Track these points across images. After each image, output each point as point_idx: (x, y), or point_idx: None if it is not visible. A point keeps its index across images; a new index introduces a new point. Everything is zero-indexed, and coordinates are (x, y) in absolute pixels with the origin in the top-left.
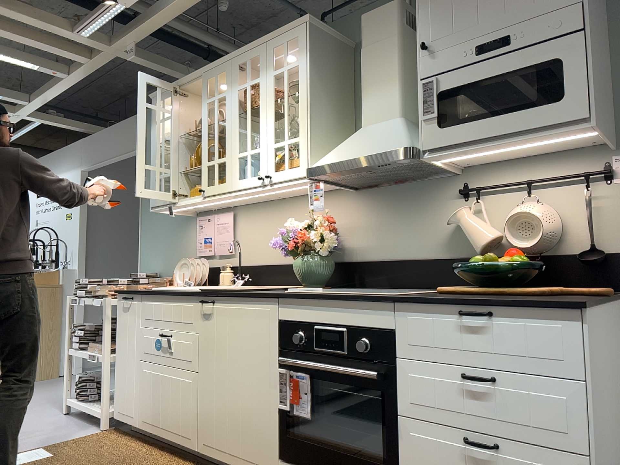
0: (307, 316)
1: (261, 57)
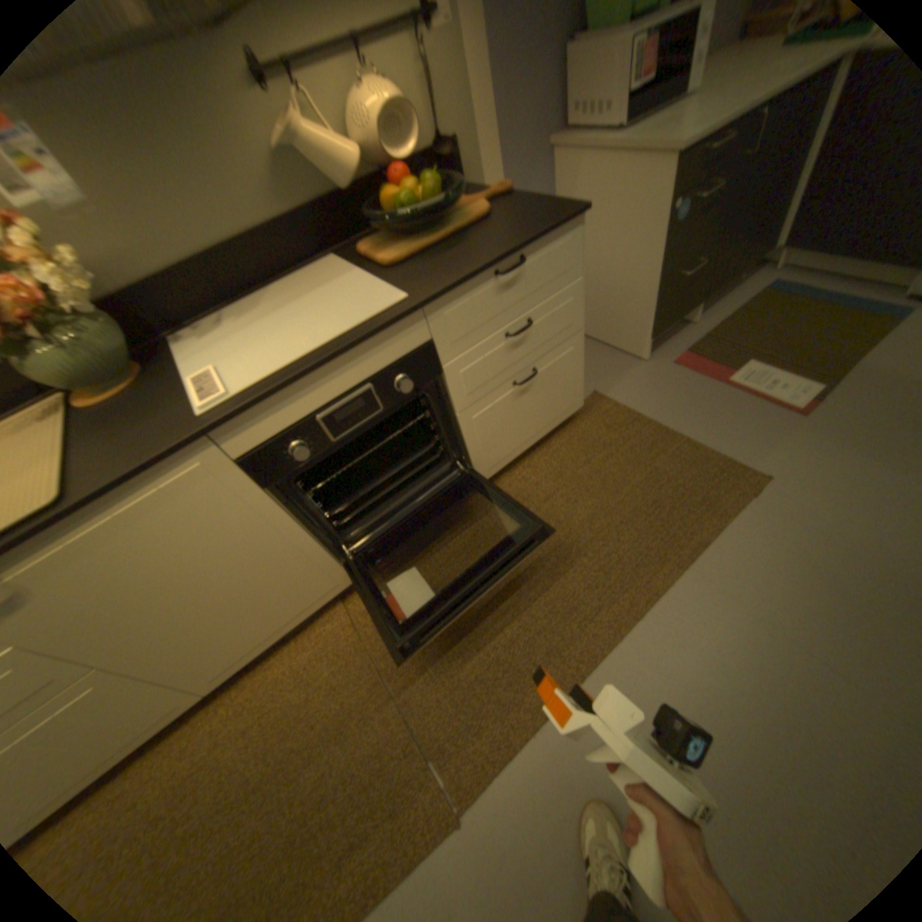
0: (293, 414)
1: None
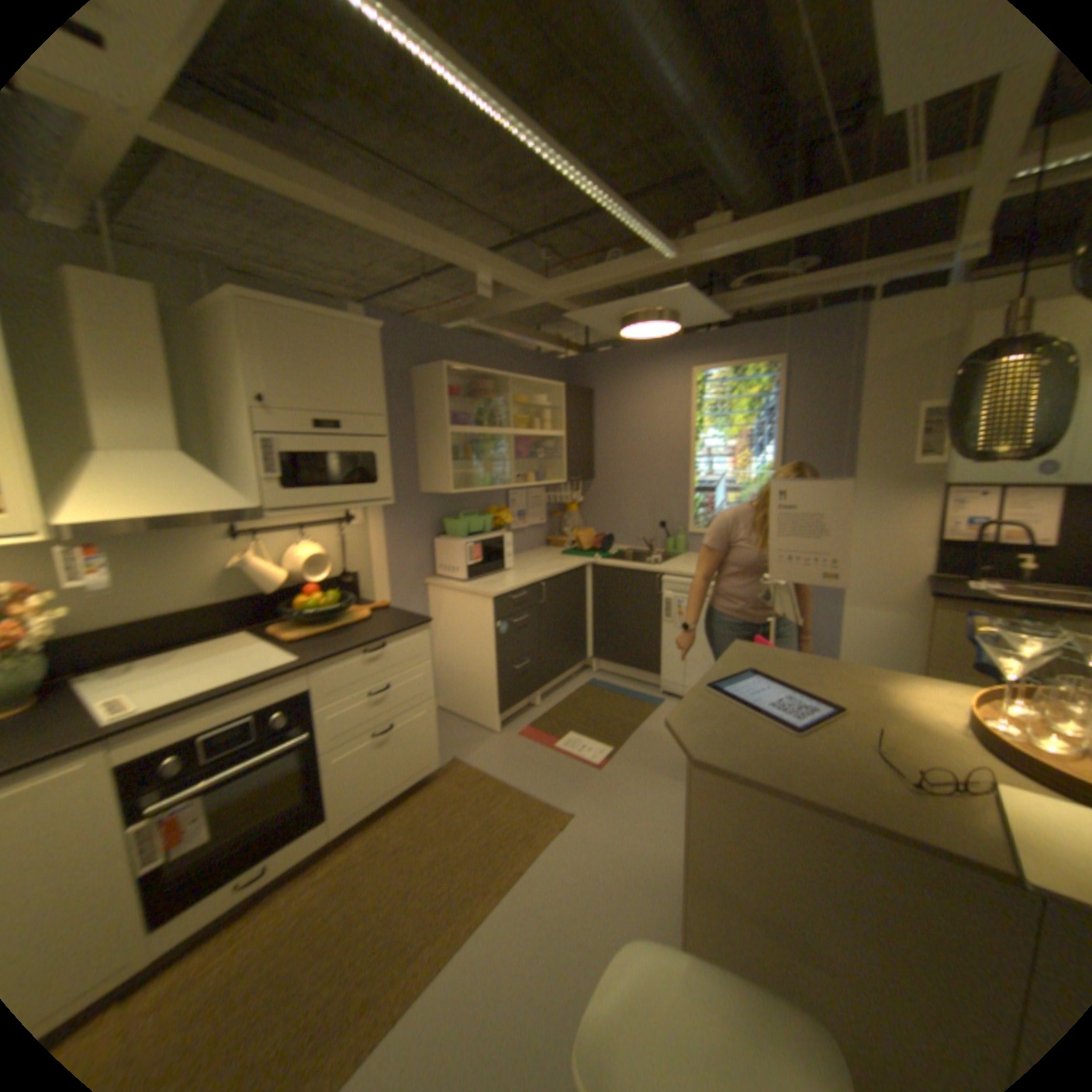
0: (177, 735)
1: None
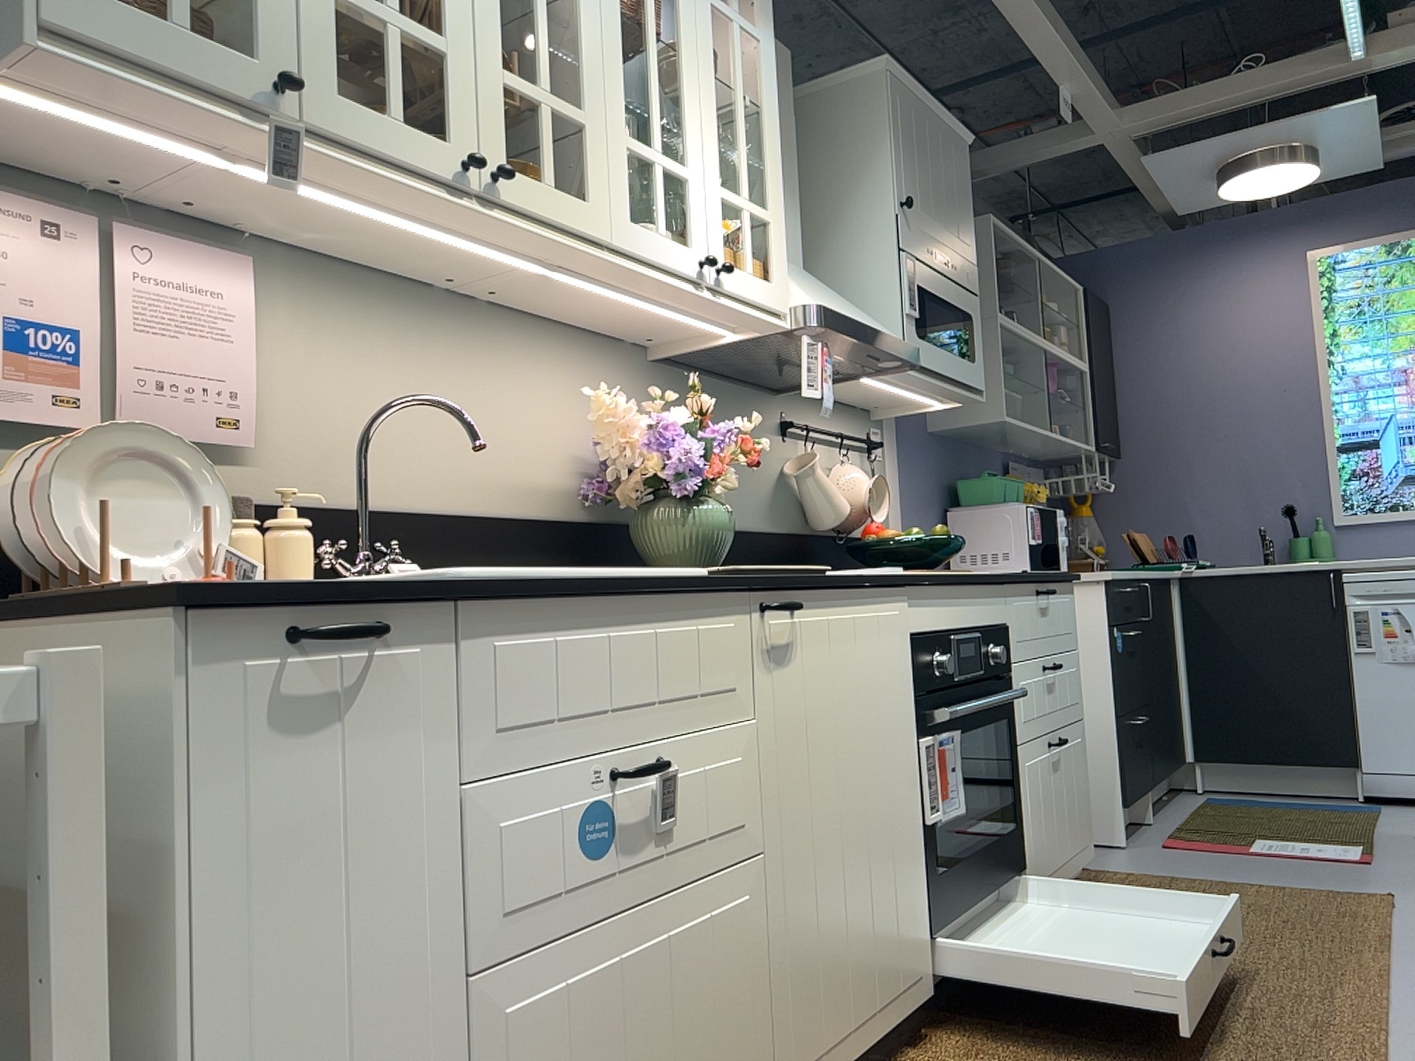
0: (944, 618)
1: None
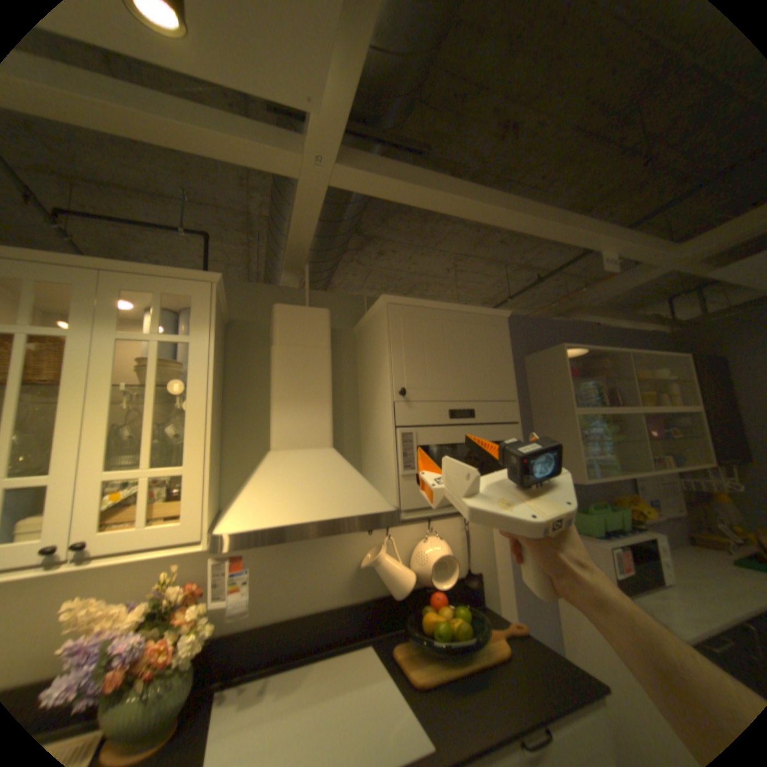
0: None
1: (82, 289)
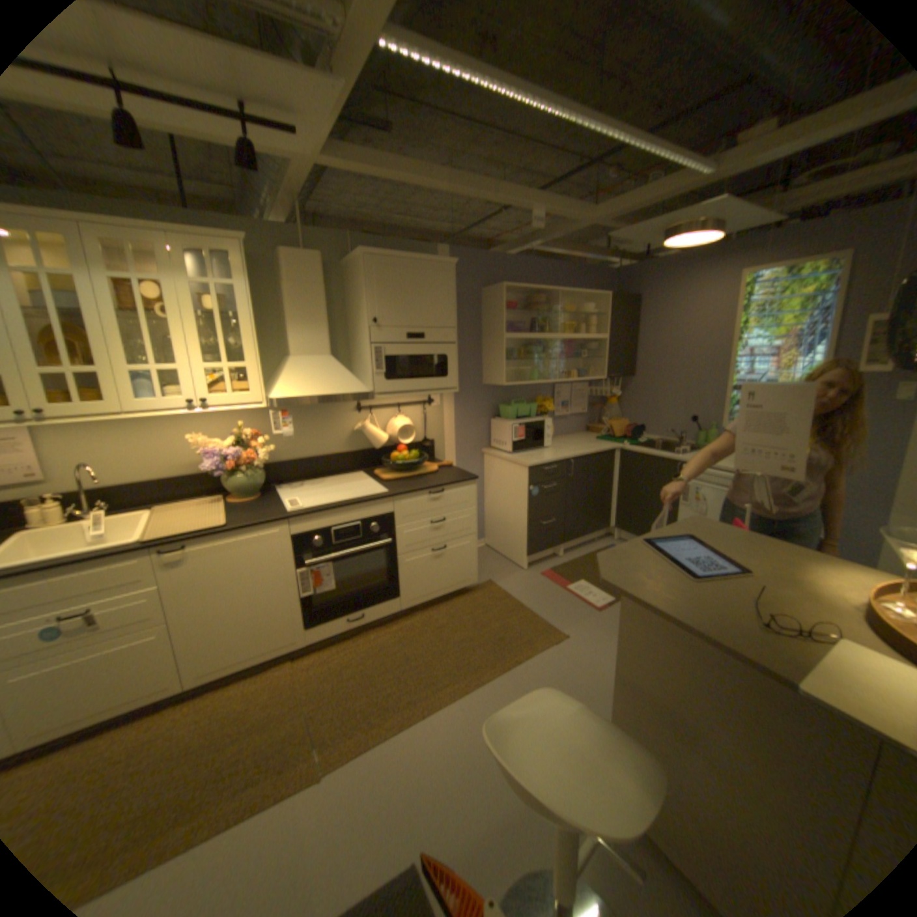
0: (323, 523)
1: (159, 249)
